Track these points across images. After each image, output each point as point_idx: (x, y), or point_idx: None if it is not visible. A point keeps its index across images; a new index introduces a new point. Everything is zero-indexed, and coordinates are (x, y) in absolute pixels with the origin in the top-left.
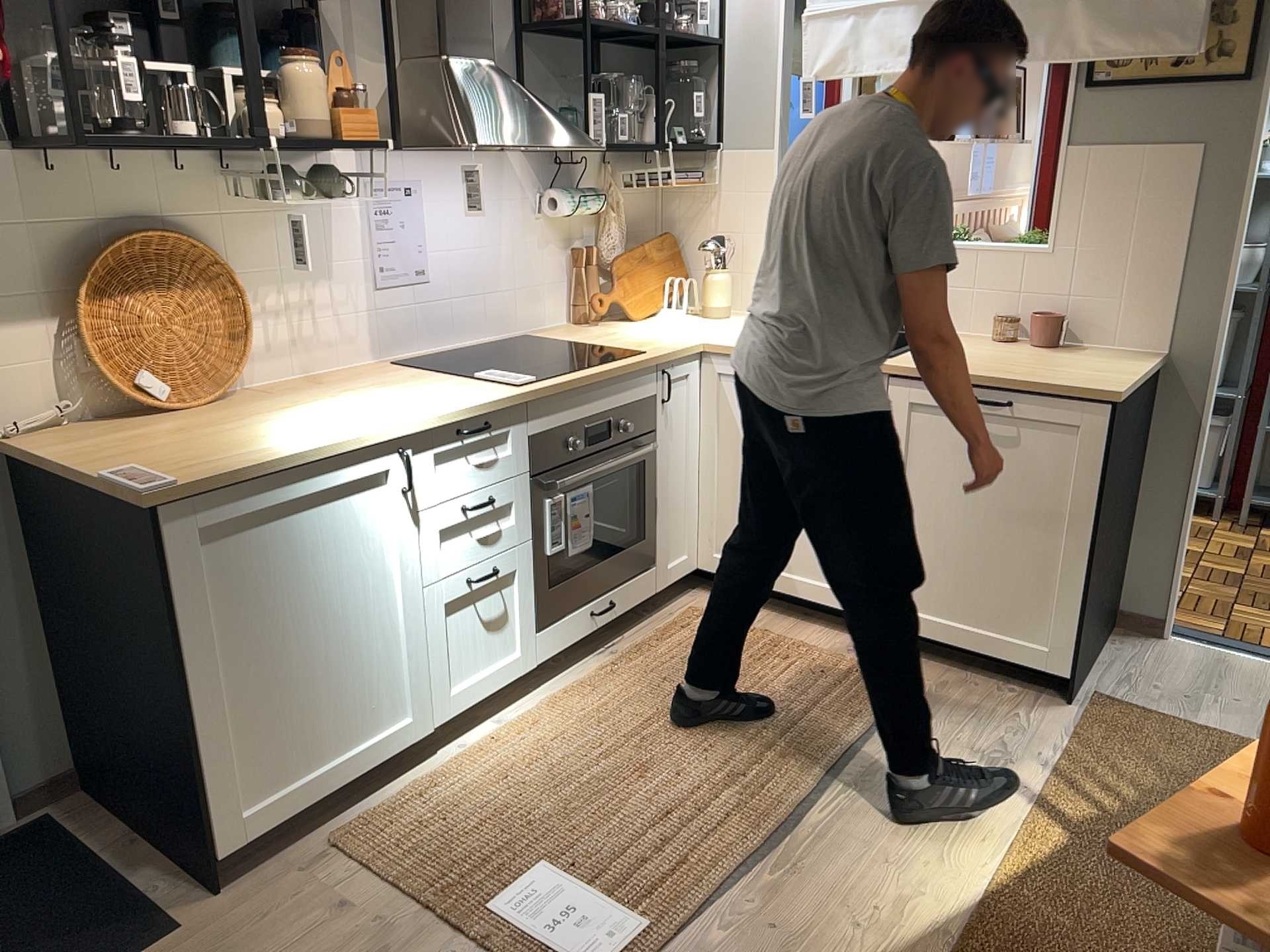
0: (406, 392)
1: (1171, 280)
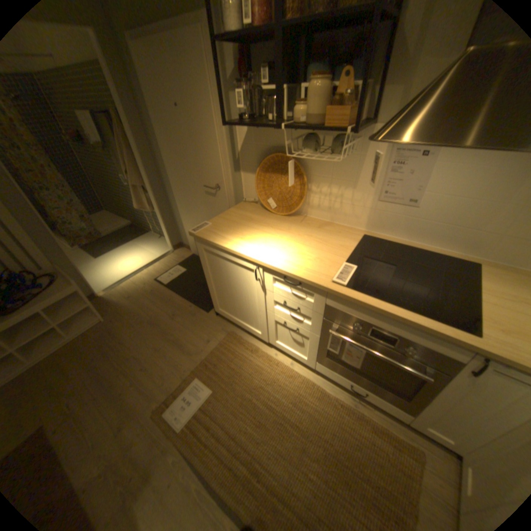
0: (310, 249)
1: None
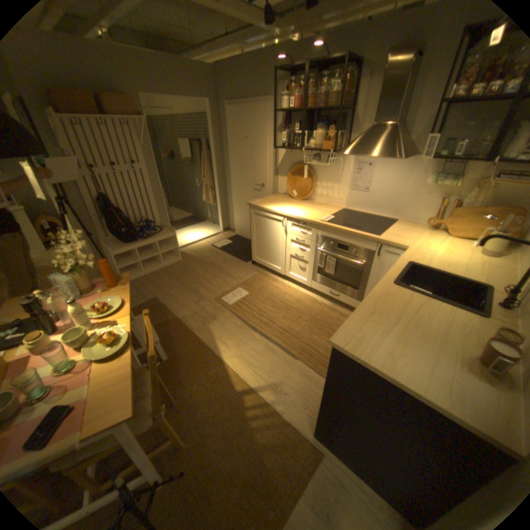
0: (312, 212)
1: None
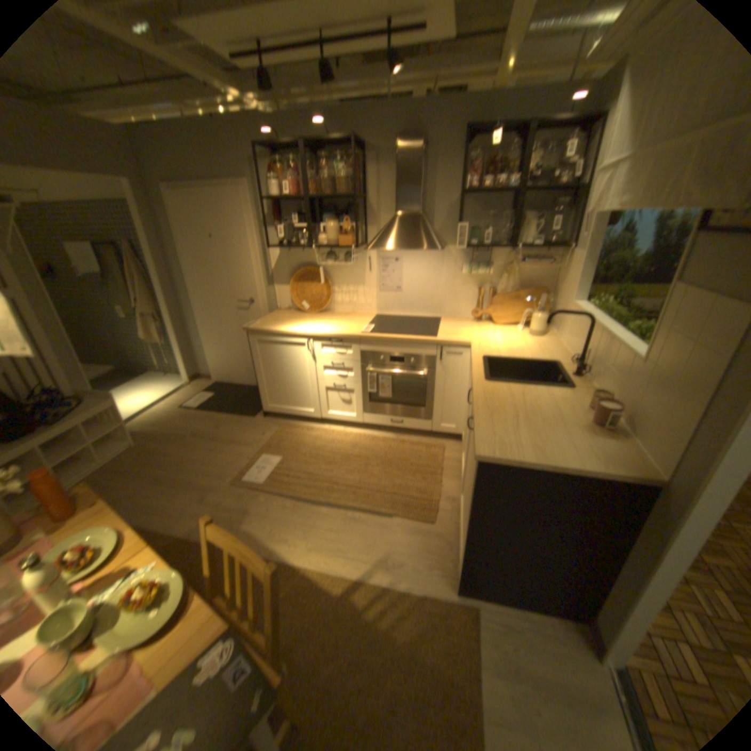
0: (343, 324)
1: (689, 428)
